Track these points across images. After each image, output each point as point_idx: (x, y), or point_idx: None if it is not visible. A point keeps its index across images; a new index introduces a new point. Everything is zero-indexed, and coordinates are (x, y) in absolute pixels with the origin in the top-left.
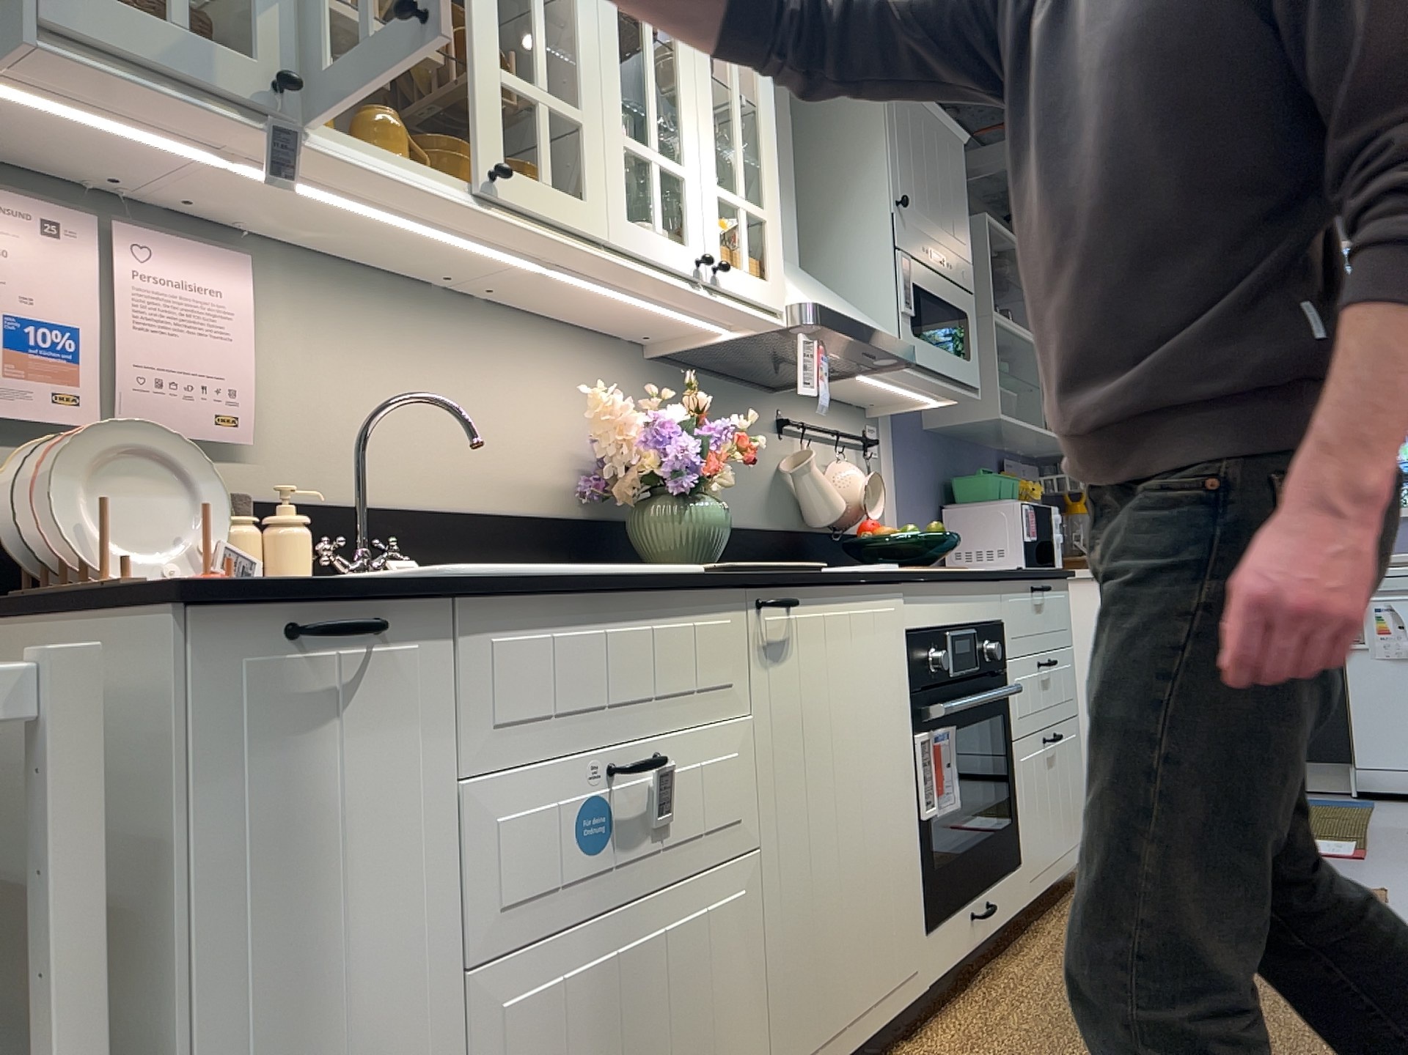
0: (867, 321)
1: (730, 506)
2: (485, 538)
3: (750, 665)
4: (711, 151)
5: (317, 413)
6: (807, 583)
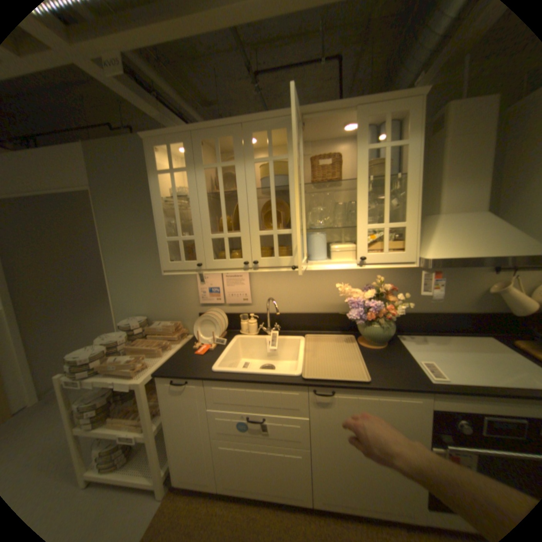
0: (501, 250)
1: (443, 306)
2: (314, 319)
3: (309, 406)
4: (364, 213)
5: (267, 294)
6: (343, 389)
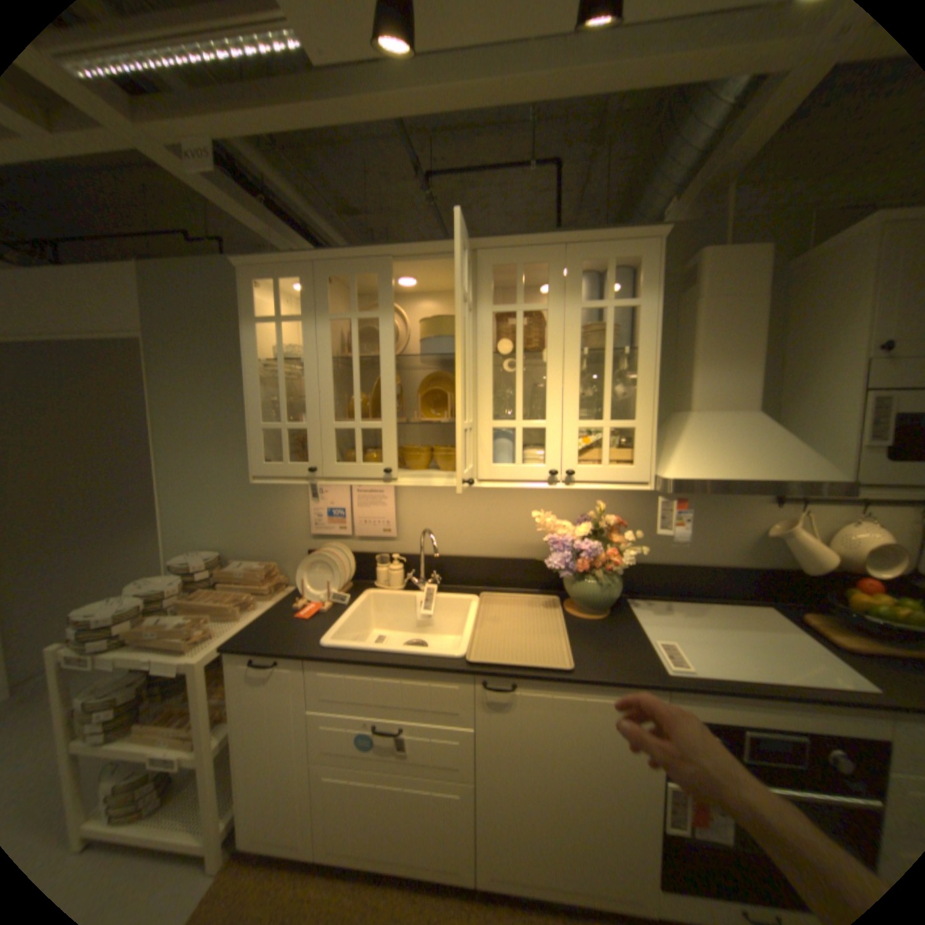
0: (774, 471)
1: (699, 554)
2: (497, 568)
3: (475, 709)
4: (573, 402)
5: (423, 523)
6: (529, 680)
